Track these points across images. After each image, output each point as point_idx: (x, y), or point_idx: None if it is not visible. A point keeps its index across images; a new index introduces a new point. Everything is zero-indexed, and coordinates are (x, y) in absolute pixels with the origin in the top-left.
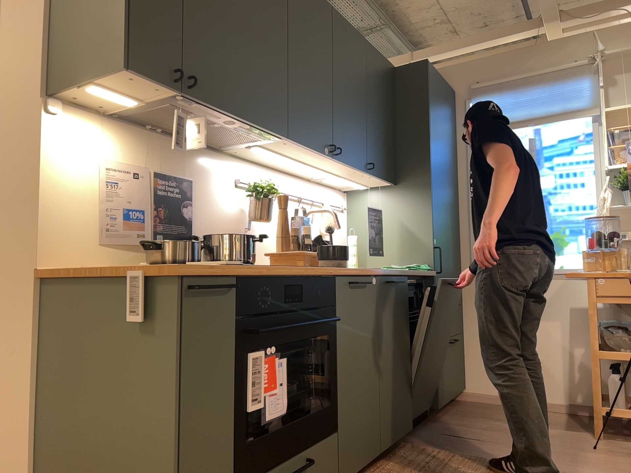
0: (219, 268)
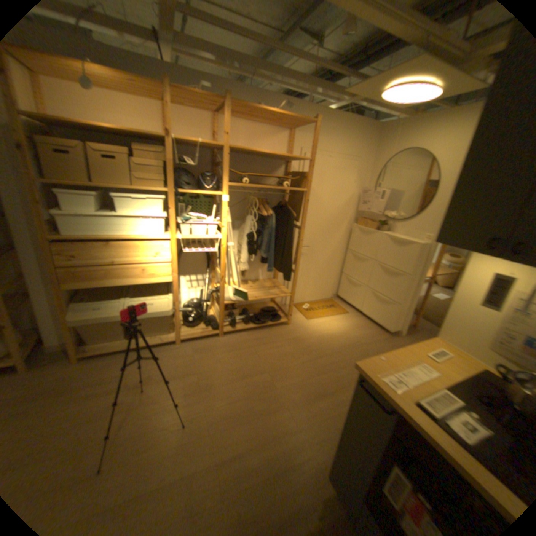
0: (395, 395)
